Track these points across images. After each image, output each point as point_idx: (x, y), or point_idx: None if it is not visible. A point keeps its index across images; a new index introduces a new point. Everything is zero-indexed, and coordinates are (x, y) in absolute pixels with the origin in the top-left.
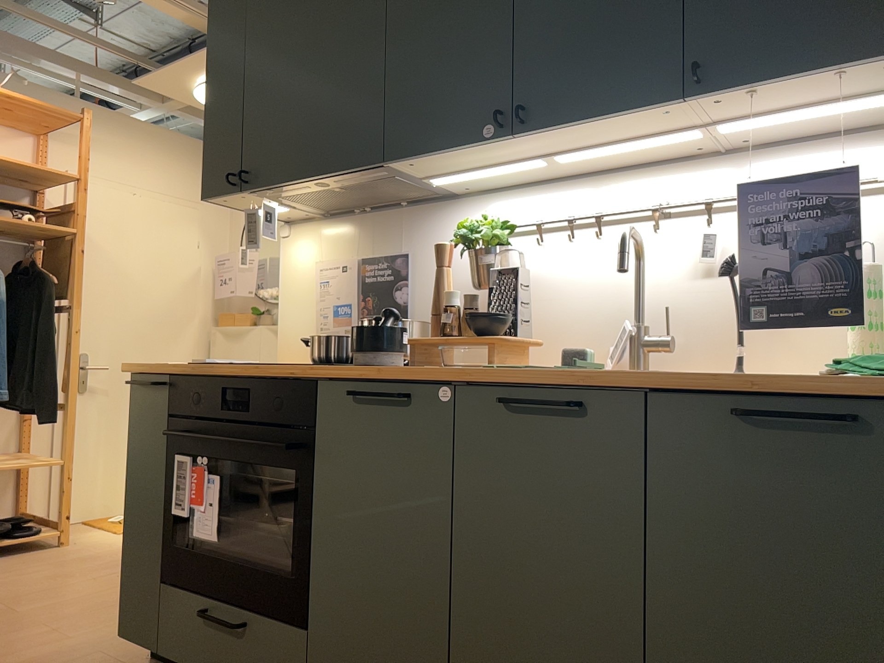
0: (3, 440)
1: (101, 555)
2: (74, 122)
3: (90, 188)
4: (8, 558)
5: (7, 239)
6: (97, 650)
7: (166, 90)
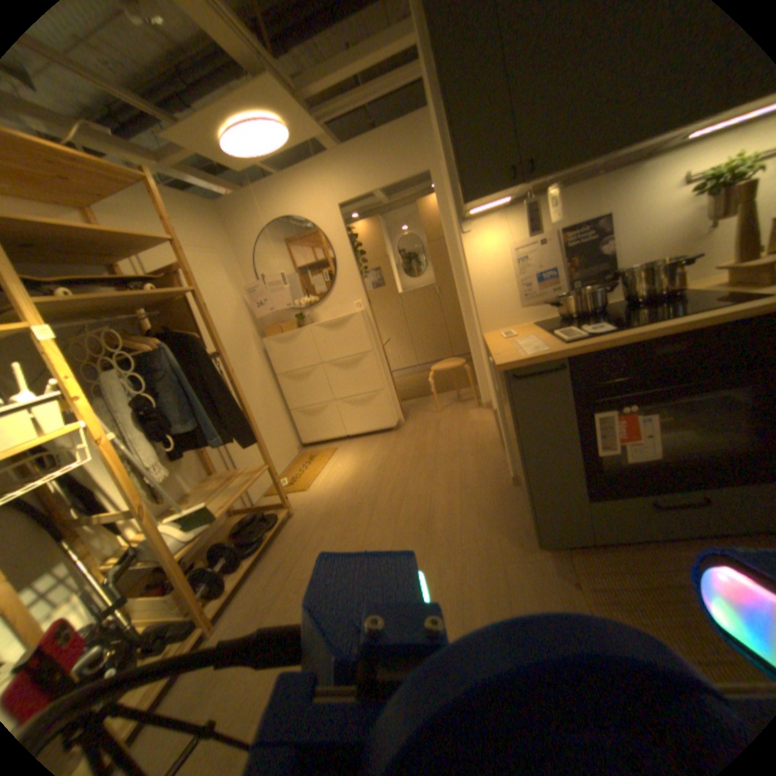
0: (195, 473)
1: (331, 508)
2: (130, 180)
3: (144, 250)
4: (277, 543)
5: (109, 316)
6: (497, 563)
7: (187, 137)
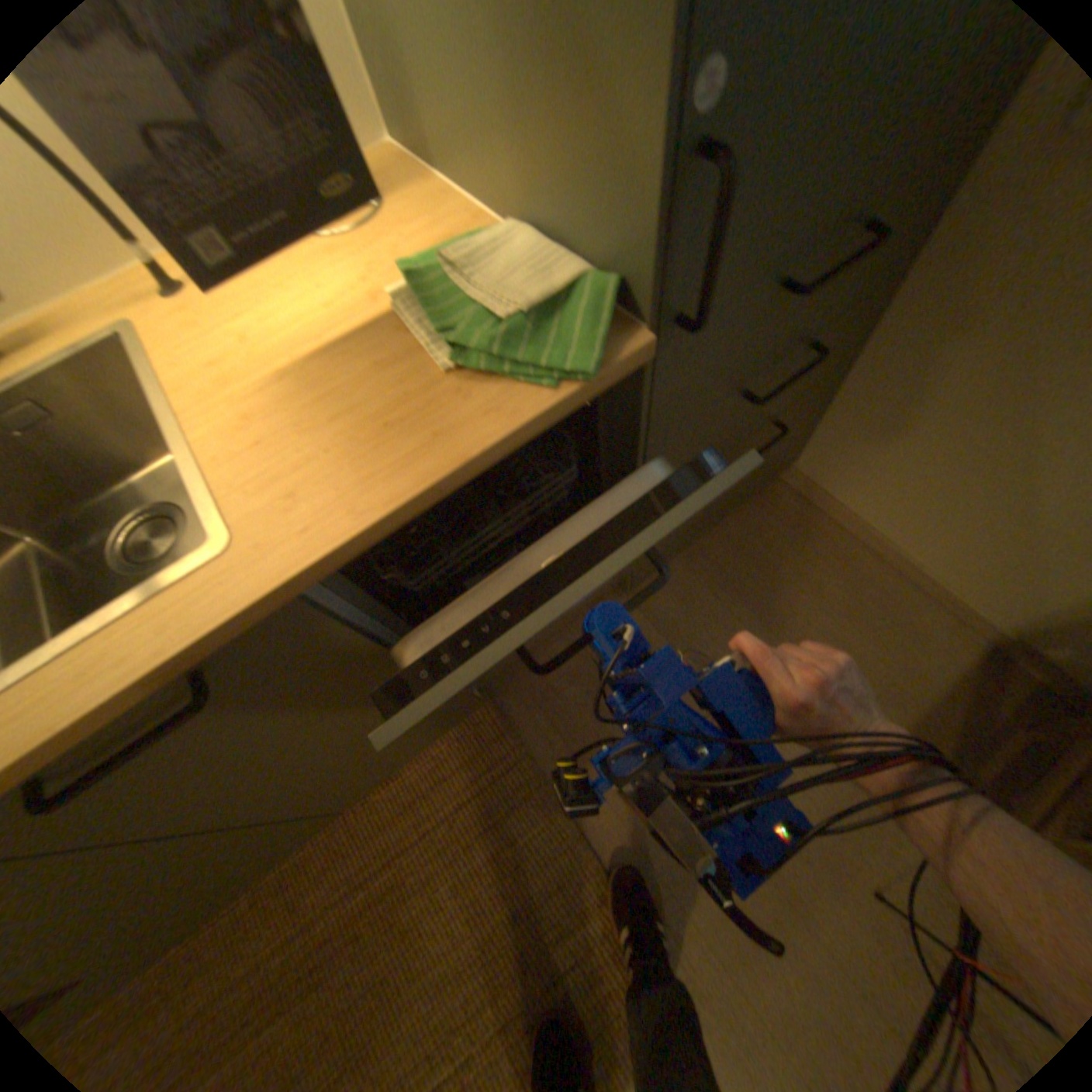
0: None
1: None
2: None
3: None
4: None
5: None
6: None
7: None
